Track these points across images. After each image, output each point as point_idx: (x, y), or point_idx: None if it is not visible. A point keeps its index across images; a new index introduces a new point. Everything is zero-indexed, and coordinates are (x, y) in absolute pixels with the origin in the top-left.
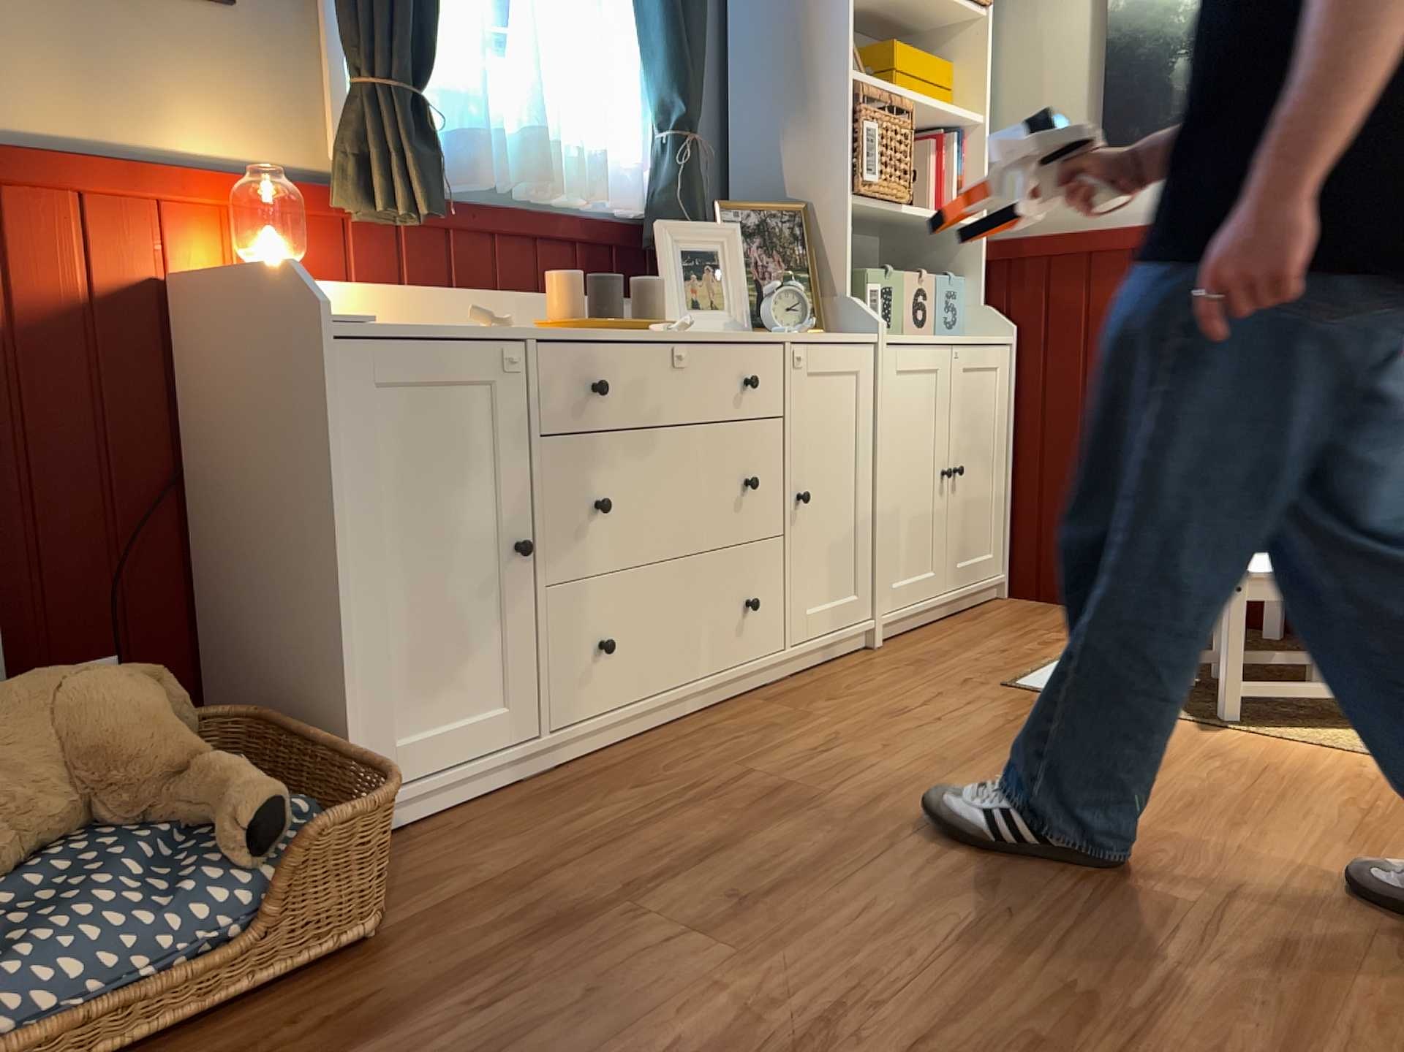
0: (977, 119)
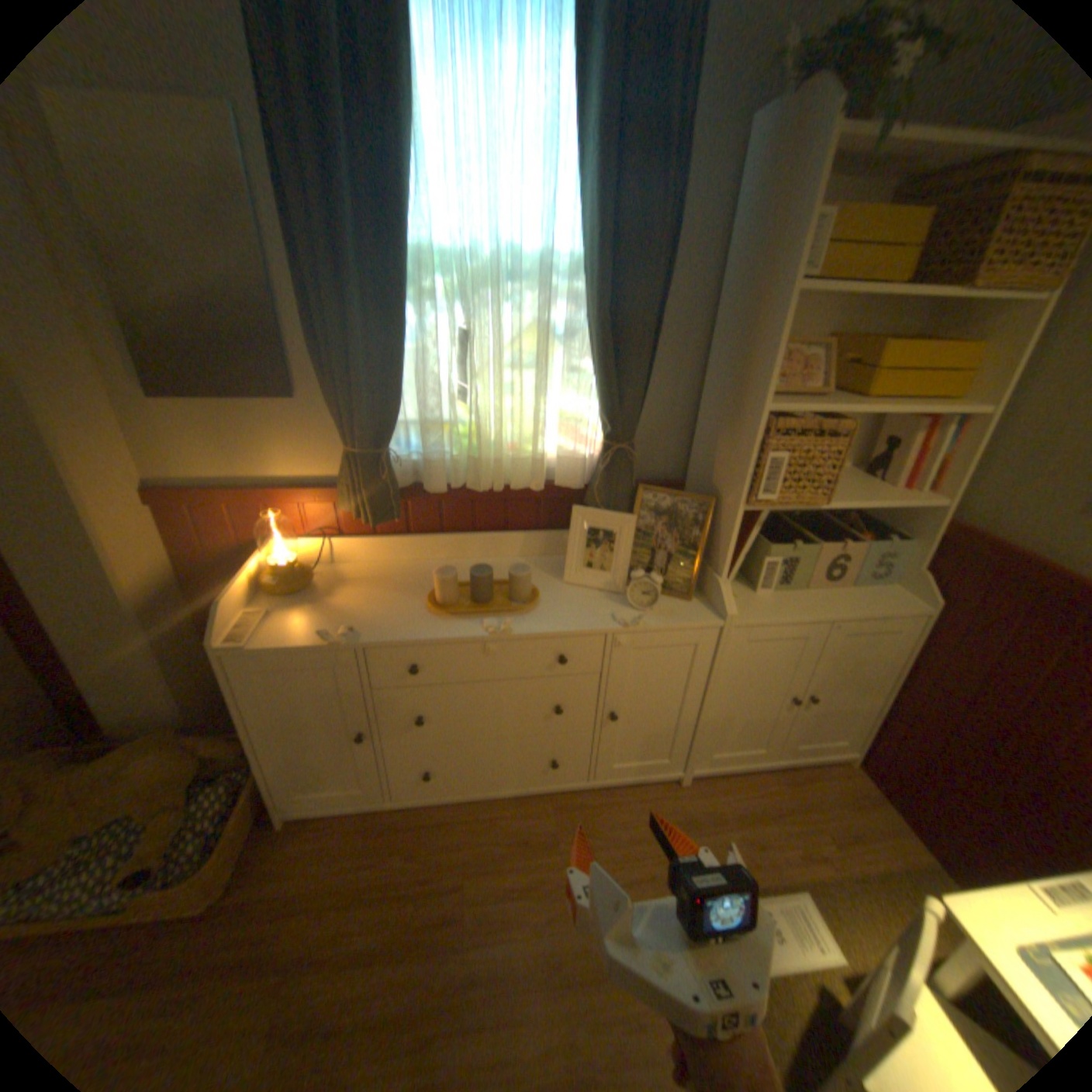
0: (985, 411)
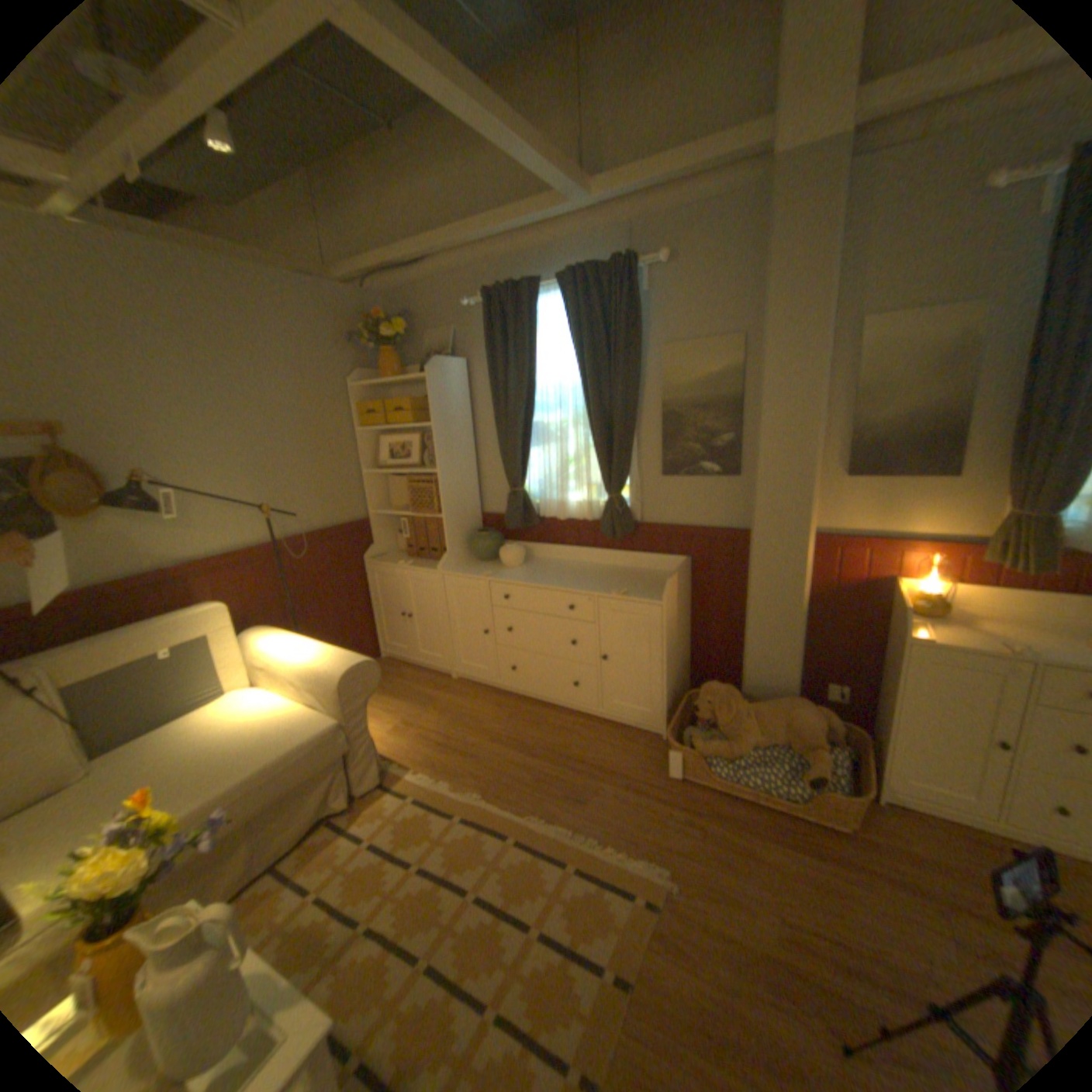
0: None
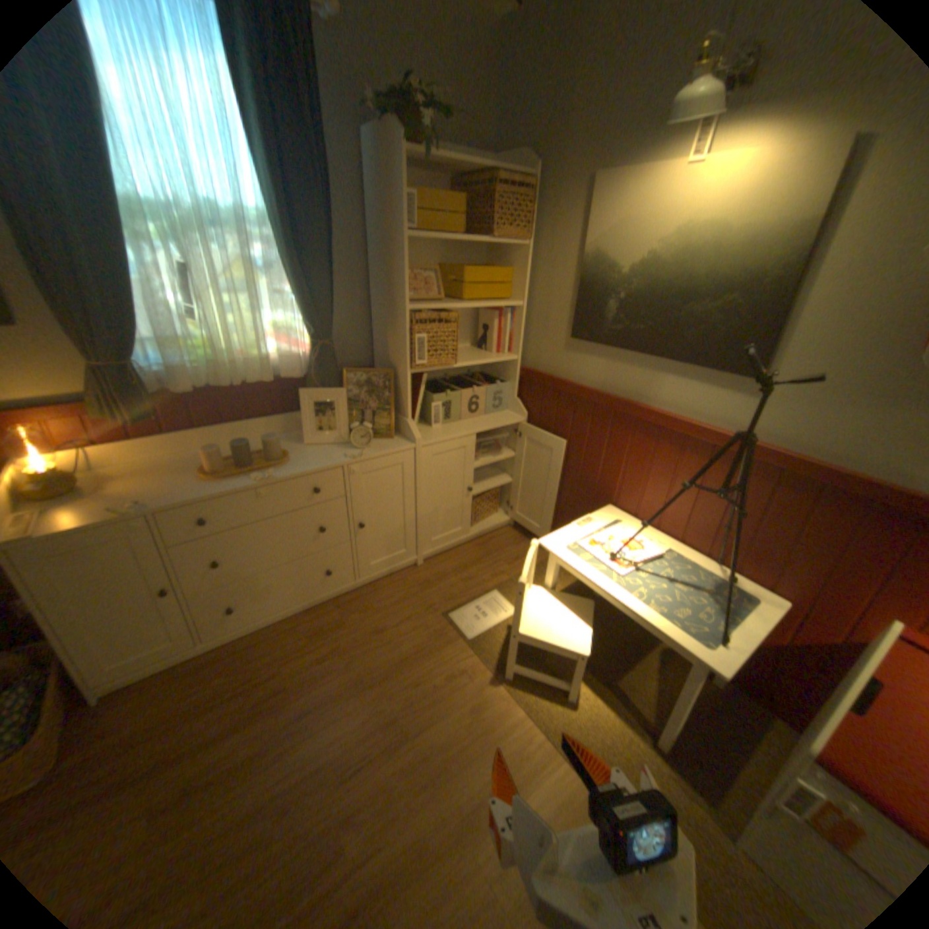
0: (518, 305)
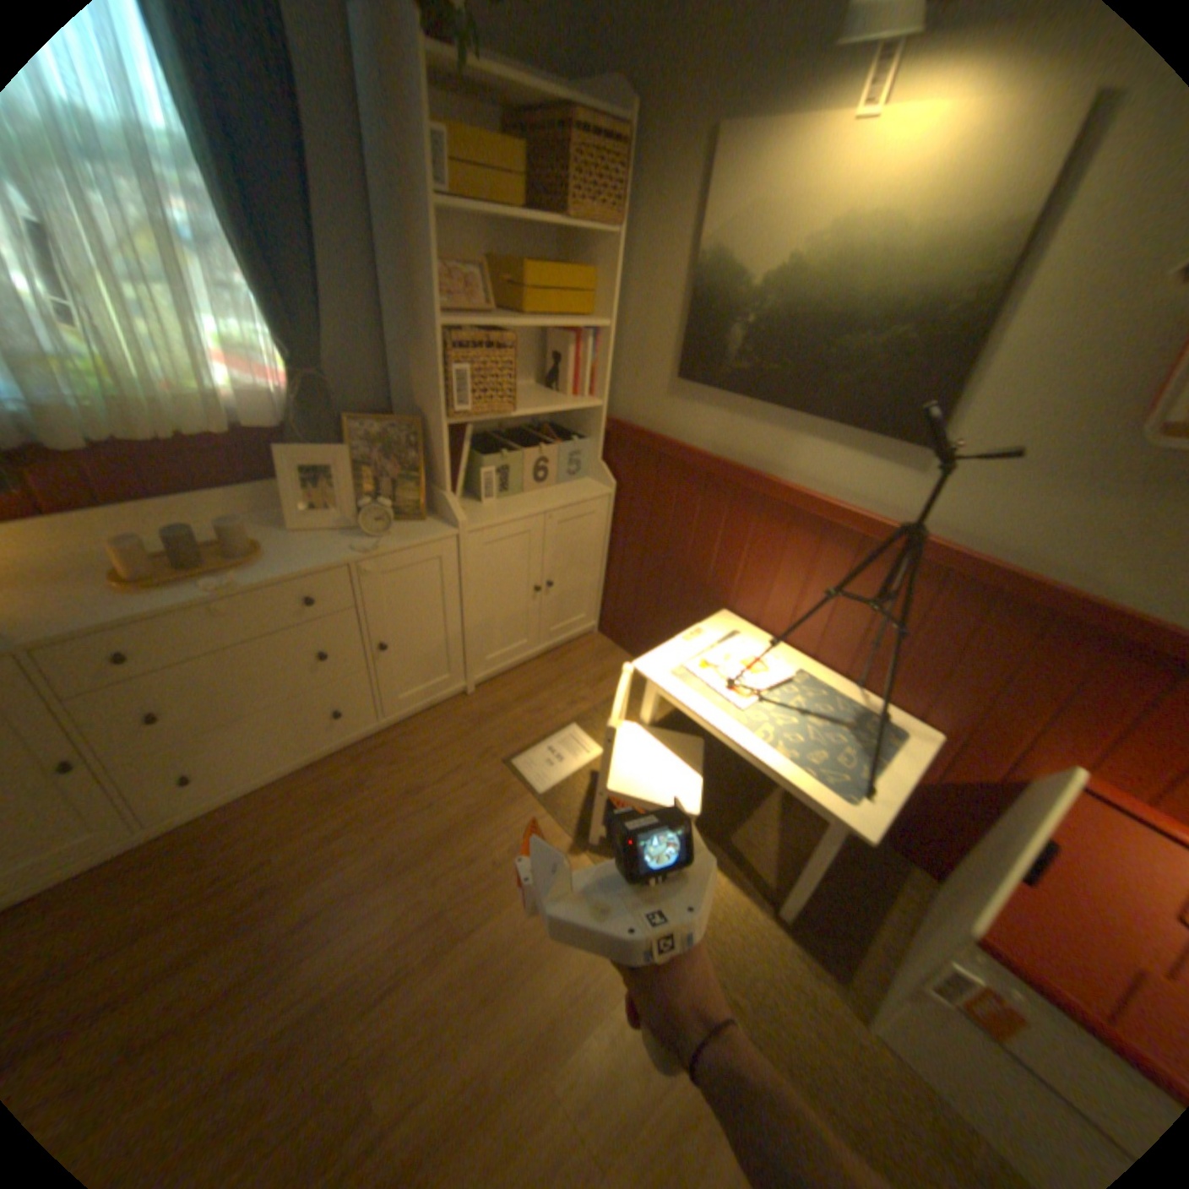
0: (603, 326)
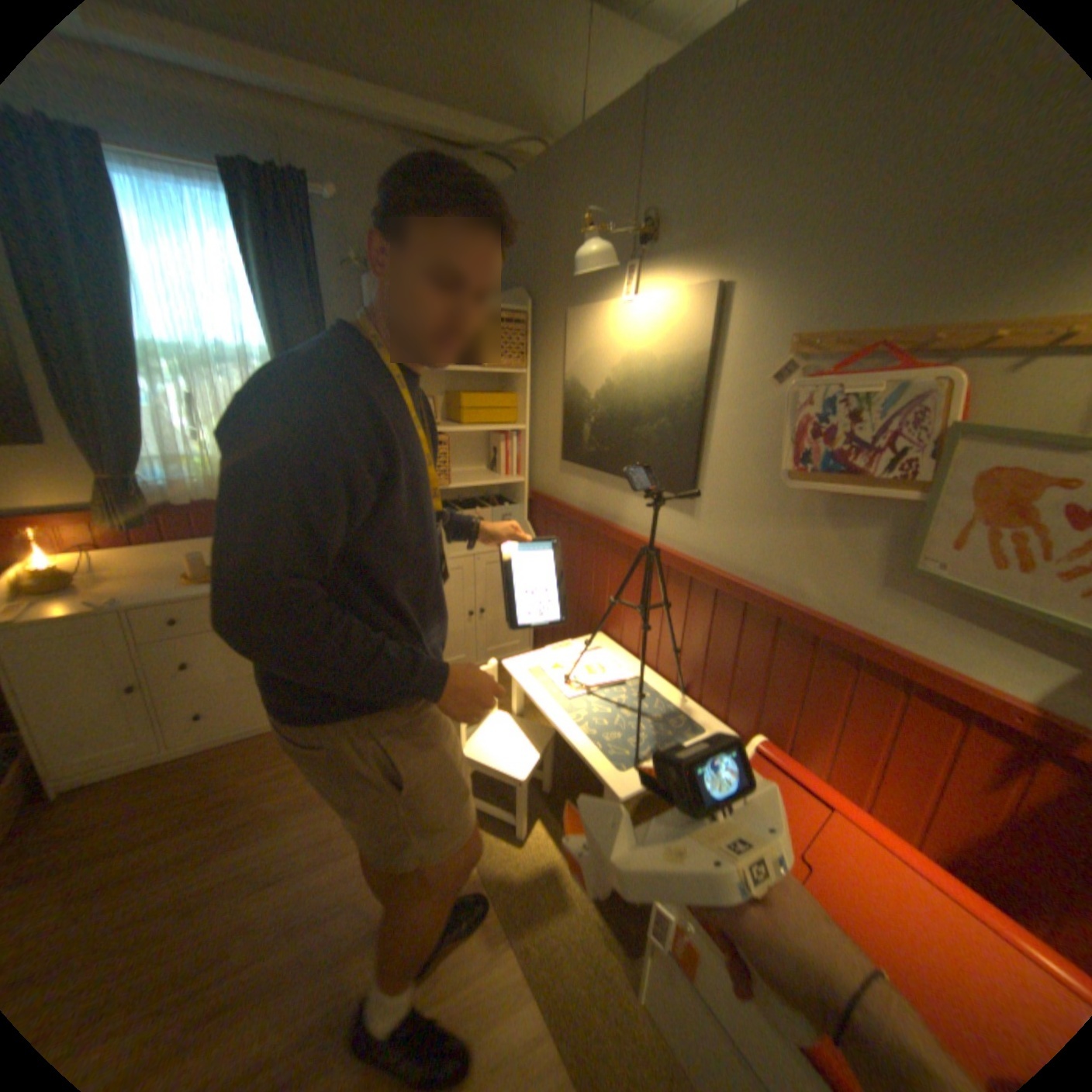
0: (520, 430)
